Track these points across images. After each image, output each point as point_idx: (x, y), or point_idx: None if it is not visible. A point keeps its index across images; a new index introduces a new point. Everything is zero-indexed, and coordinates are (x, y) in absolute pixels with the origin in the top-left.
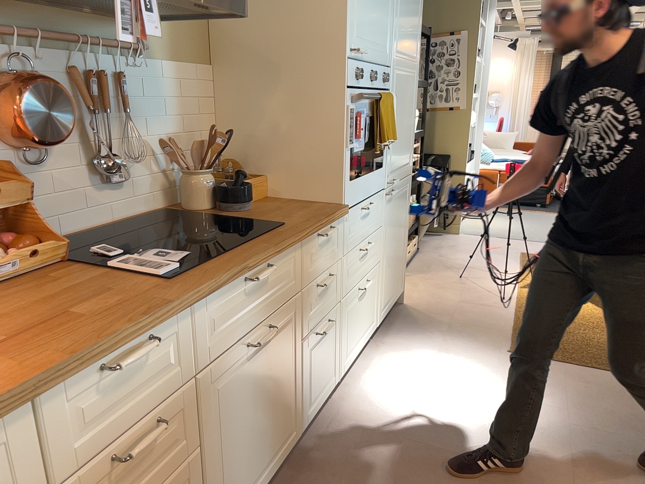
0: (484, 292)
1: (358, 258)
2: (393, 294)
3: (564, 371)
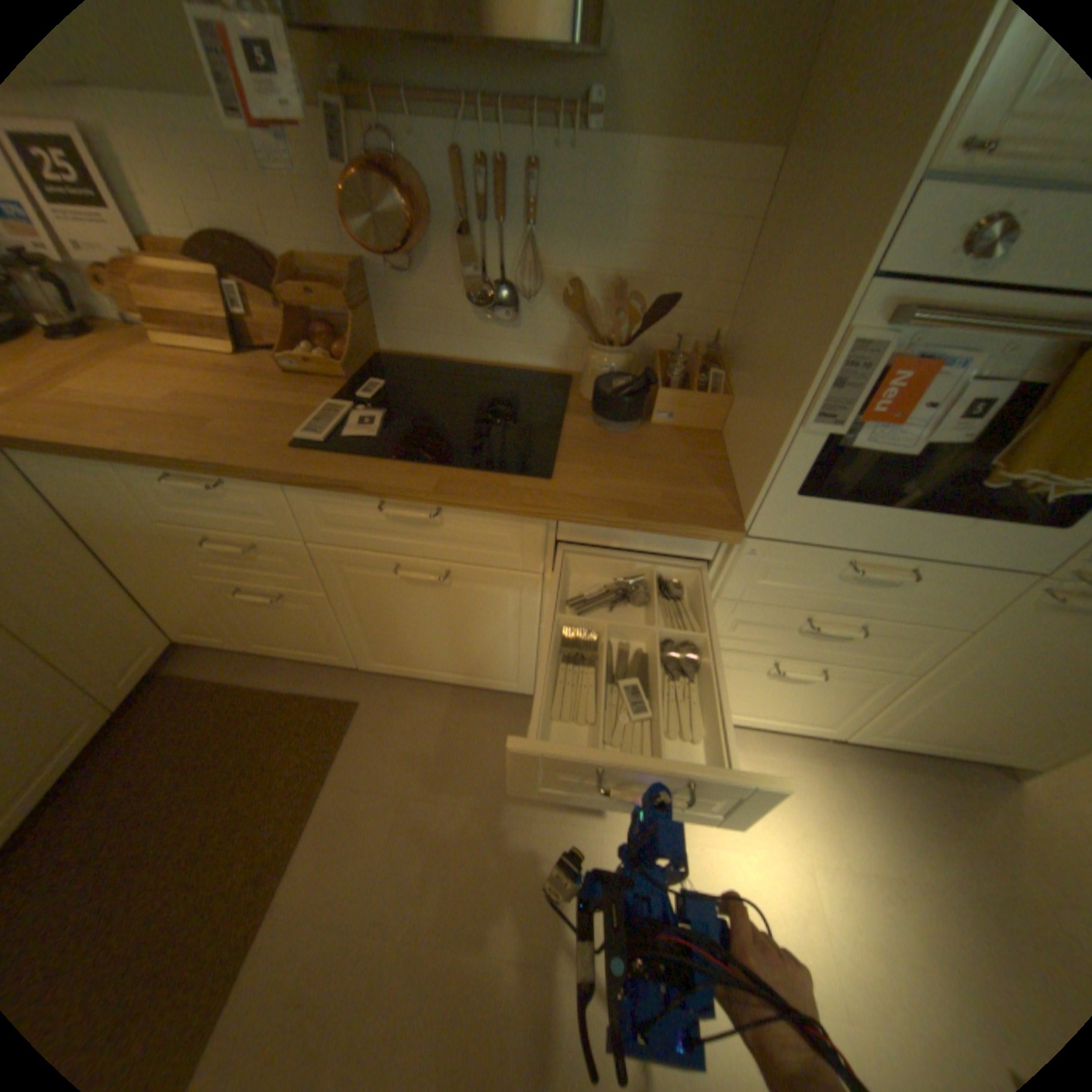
0: None
1: (795, 628)
2: (968, 747)
3: None
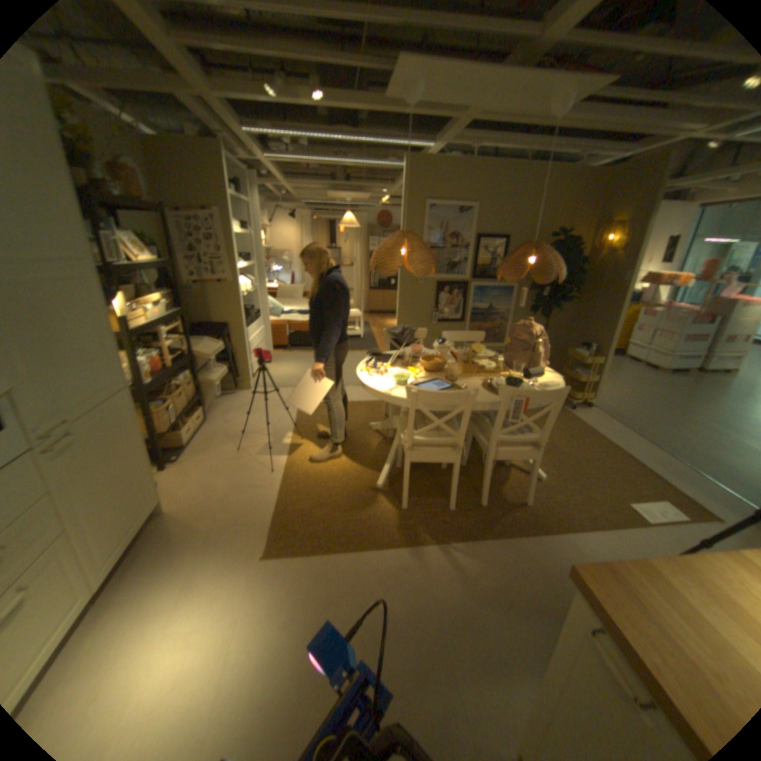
0: (258, 466)
1: None
2: (131, 526)
3: (312, 571)
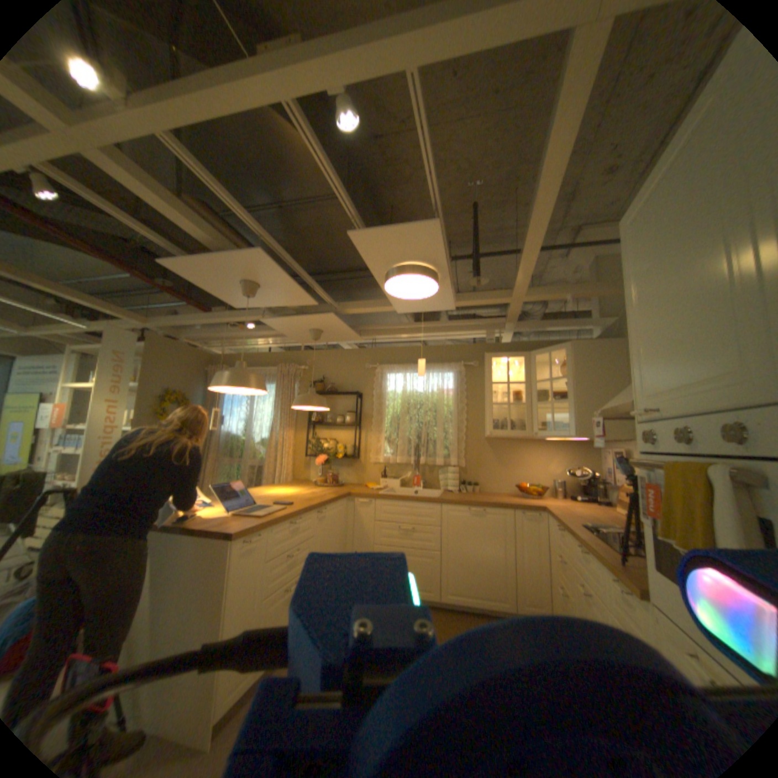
0: None
1: None
2: None
3: None
